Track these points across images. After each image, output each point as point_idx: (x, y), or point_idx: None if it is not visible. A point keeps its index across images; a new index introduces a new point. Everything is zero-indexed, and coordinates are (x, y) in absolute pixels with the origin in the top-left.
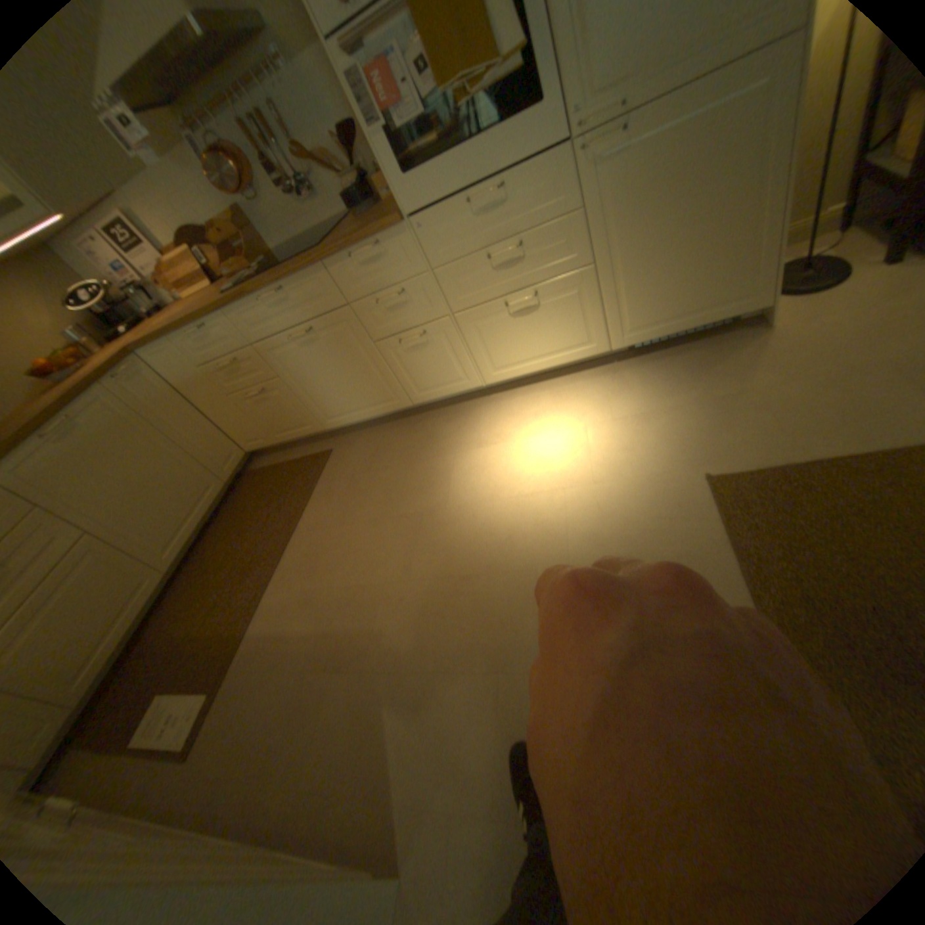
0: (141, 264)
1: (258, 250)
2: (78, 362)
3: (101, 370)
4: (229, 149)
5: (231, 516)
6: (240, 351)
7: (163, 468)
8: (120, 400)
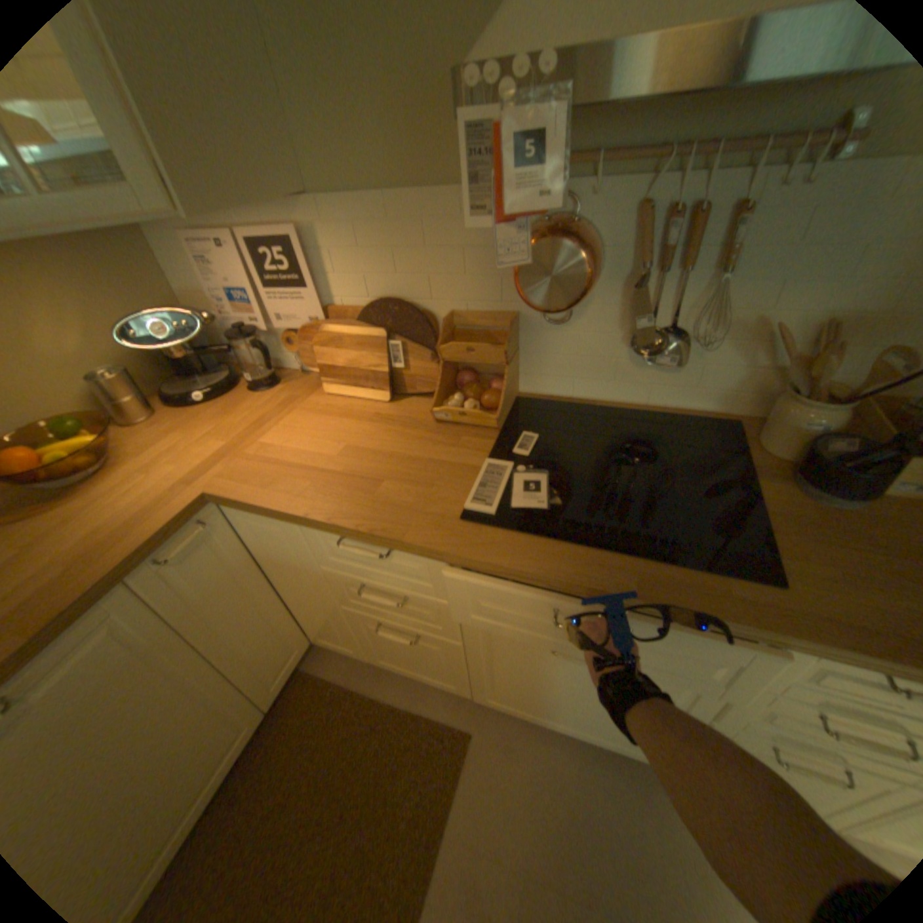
0: (279, 309)
1: (511, 396)
2: (95, 449)
3: (137, 555)
4: (575, 229)
5: (255, 800)
6: (426, 597)
7: (175, 734)
8: (148, 611)
